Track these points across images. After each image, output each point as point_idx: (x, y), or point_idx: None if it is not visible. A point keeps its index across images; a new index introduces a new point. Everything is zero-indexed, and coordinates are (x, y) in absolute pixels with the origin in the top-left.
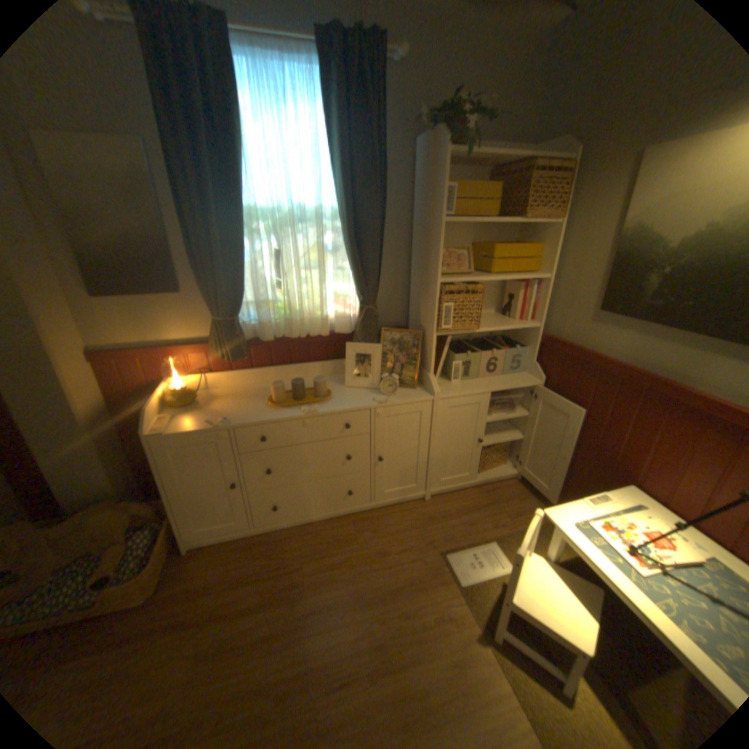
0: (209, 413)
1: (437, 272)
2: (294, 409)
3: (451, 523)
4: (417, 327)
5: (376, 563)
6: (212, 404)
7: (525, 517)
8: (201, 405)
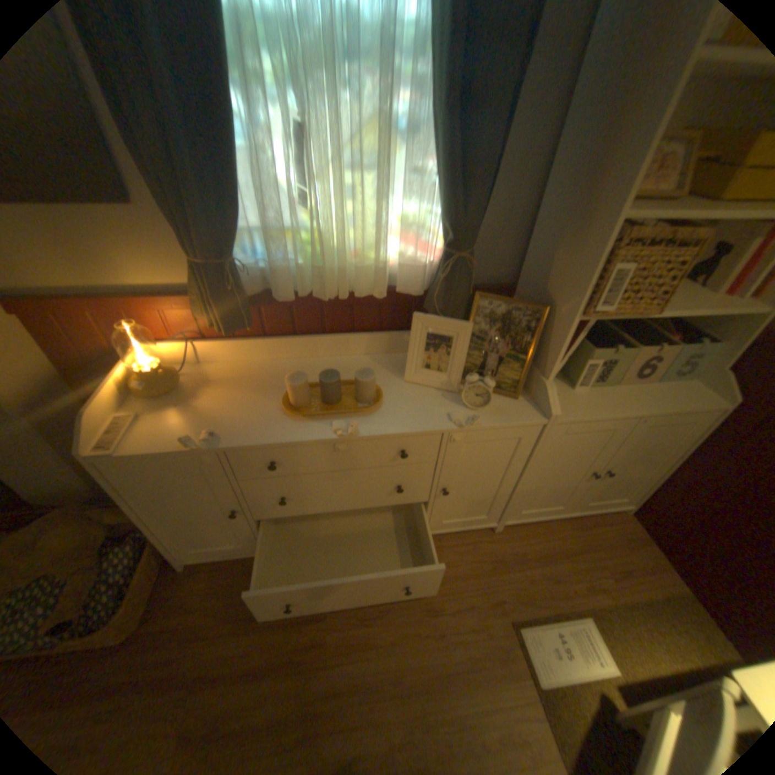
0: (194, 413)
1: (626, 194)
2: (322, 421)
3: (529, 574)
4: (537, 292)
5: (423, 625)
6: (202, 393)
7: (636, 579)
8: (186, 394)
